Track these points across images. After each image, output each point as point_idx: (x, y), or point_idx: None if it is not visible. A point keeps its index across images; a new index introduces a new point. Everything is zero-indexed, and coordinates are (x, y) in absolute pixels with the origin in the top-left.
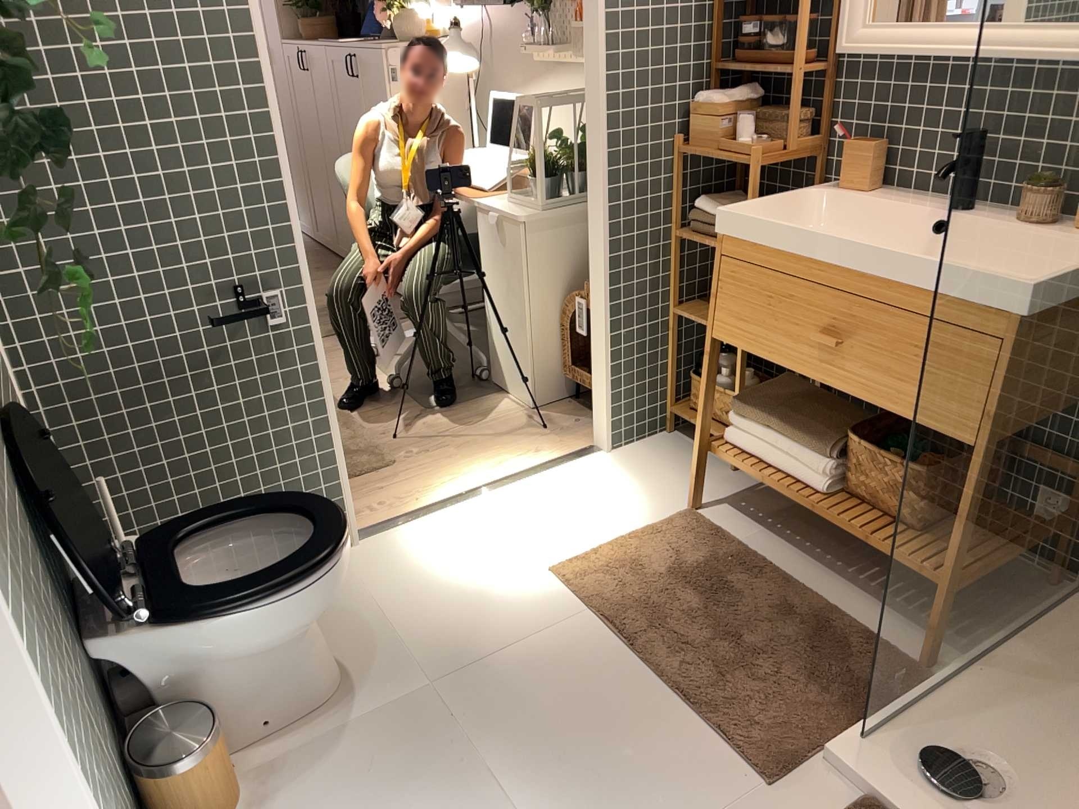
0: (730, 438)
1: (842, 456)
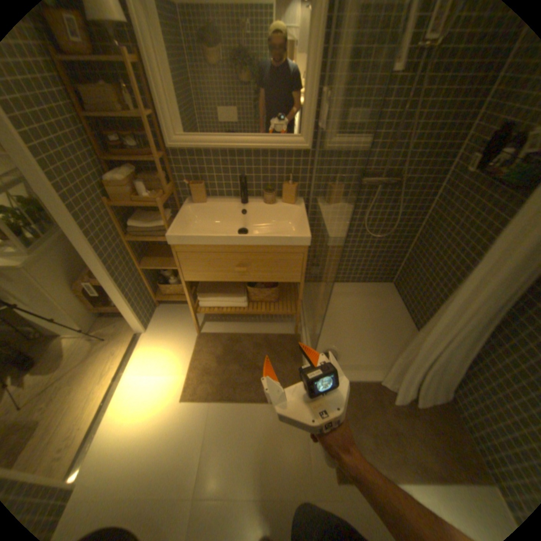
0: (197, 303)
1: (243, 292)
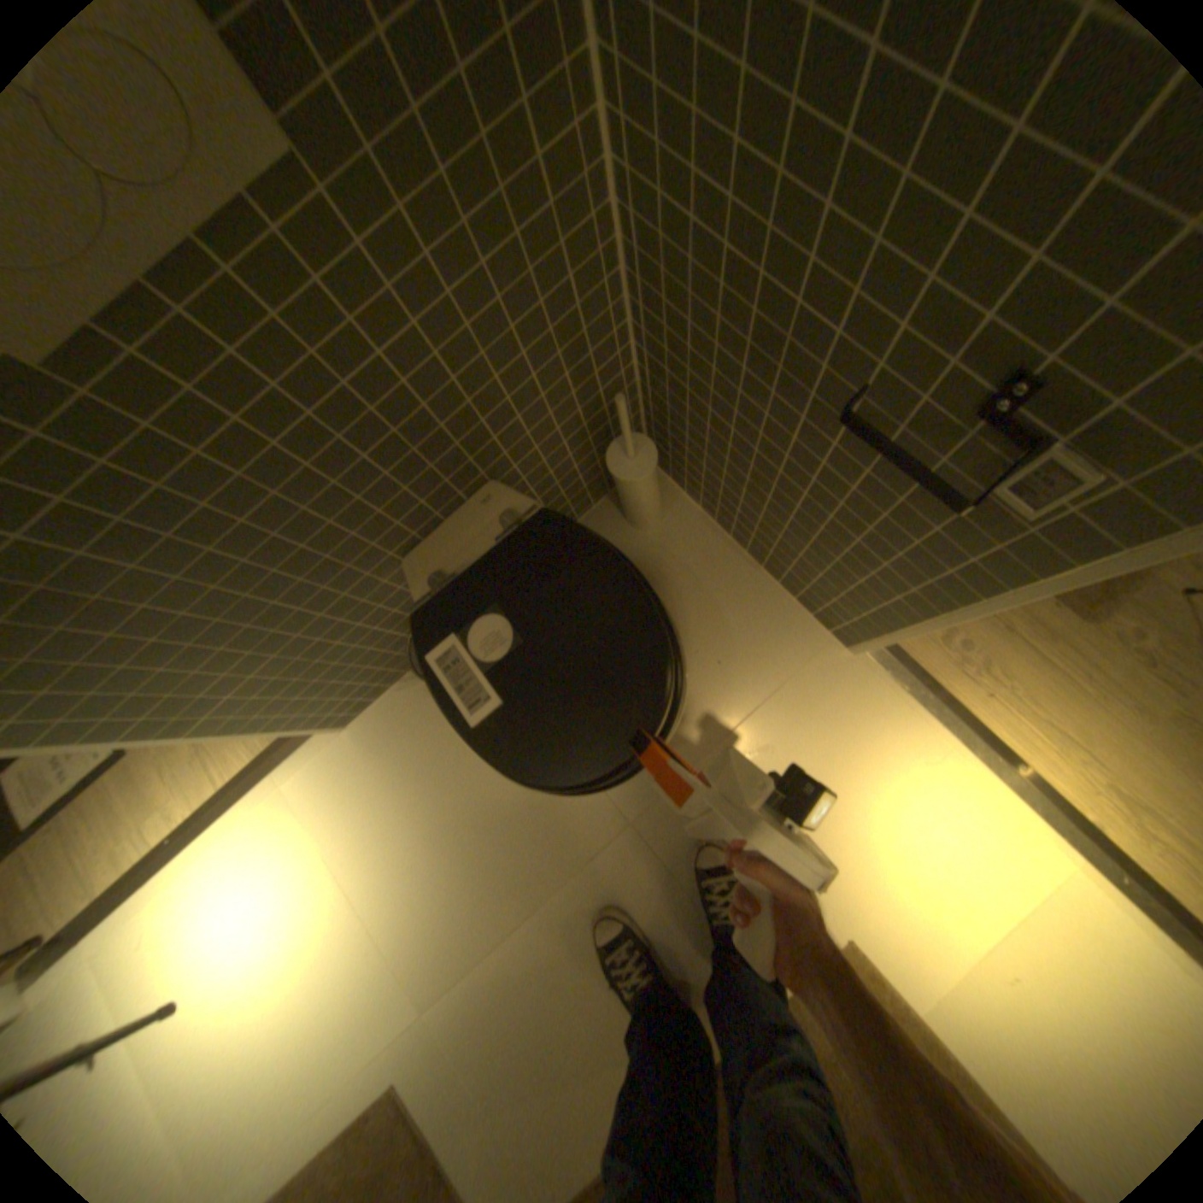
0: None
1: None
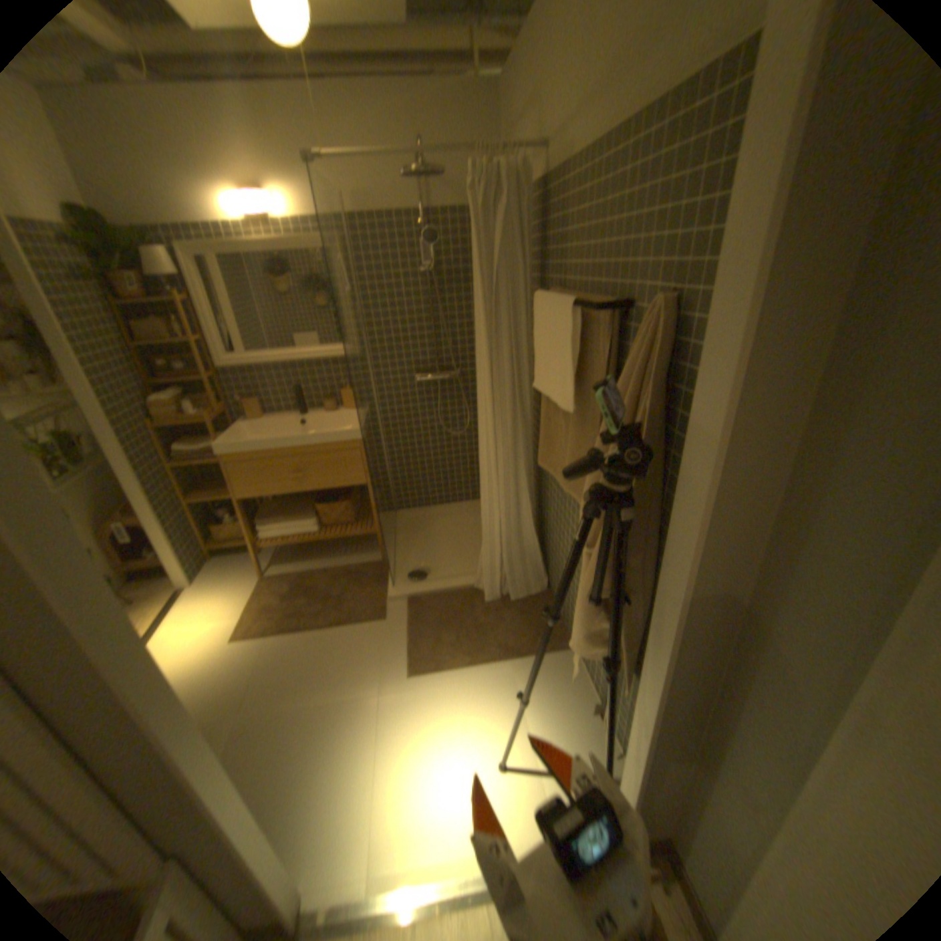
0: (256, 541)
1: (312, 518)
